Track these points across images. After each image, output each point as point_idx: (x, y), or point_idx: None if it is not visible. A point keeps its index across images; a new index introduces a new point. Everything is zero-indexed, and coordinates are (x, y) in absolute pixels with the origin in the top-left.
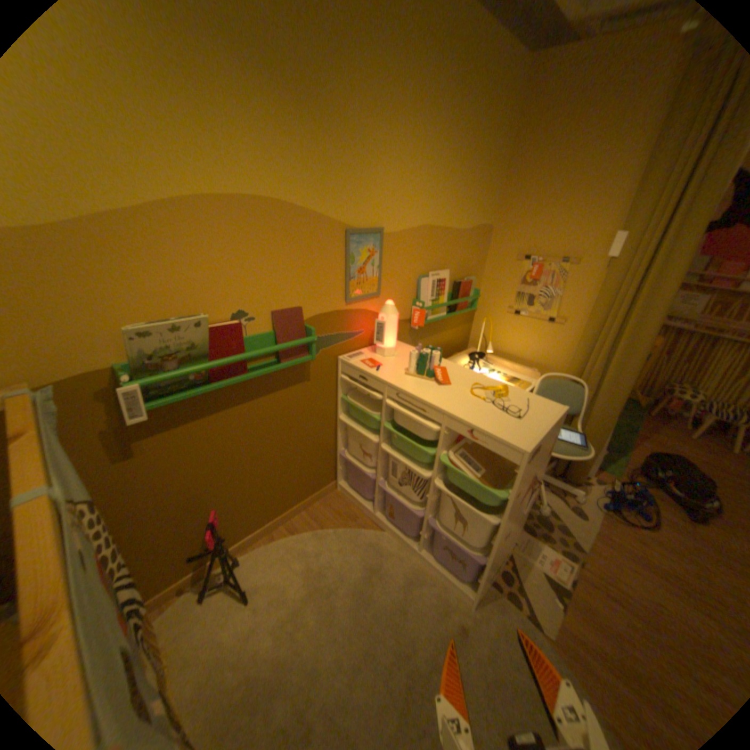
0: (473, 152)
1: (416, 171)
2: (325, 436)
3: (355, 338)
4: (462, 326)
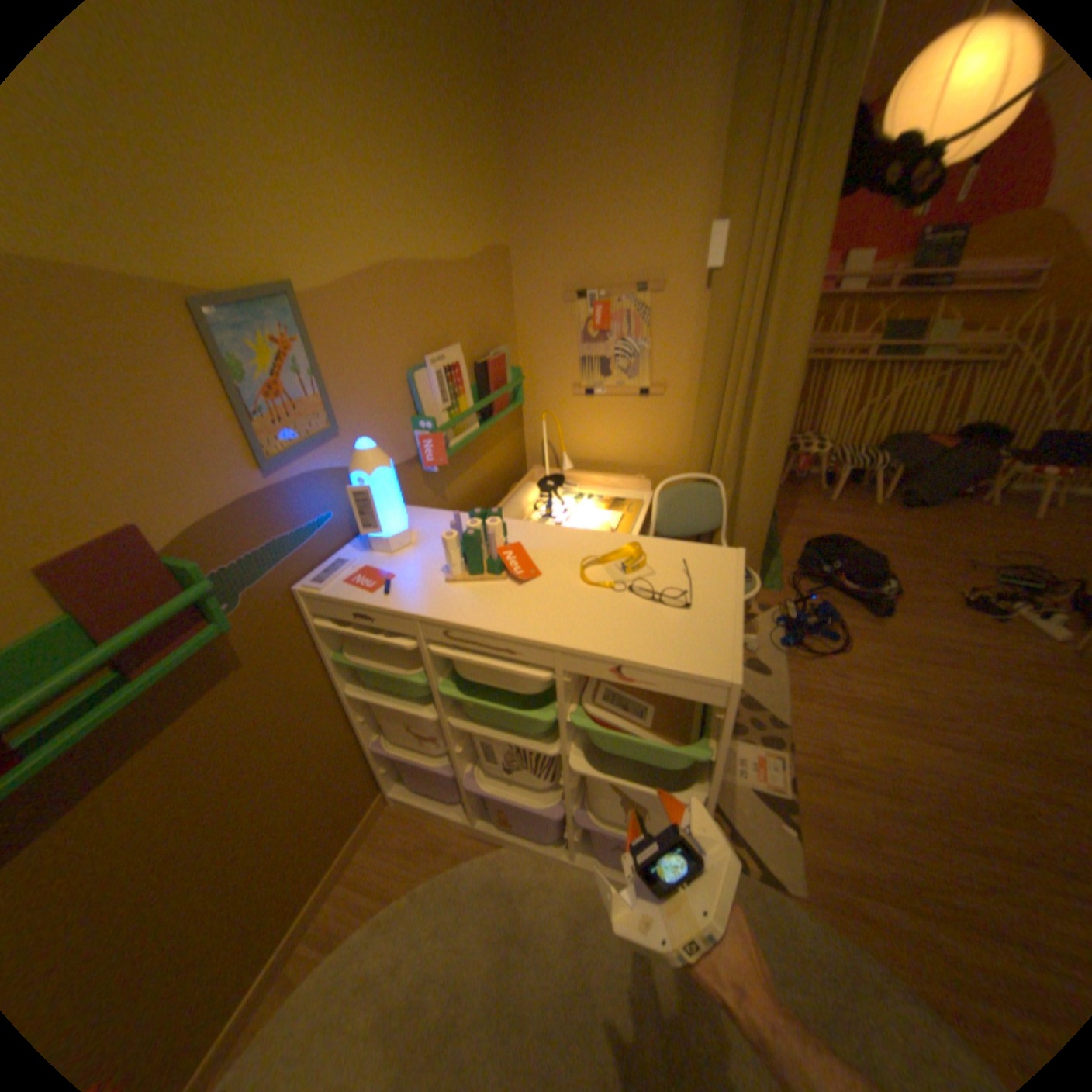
0: (433, 93)
1: (322, 134)
2: (328, 740)
3: (318, 534)
4: (509, 436)
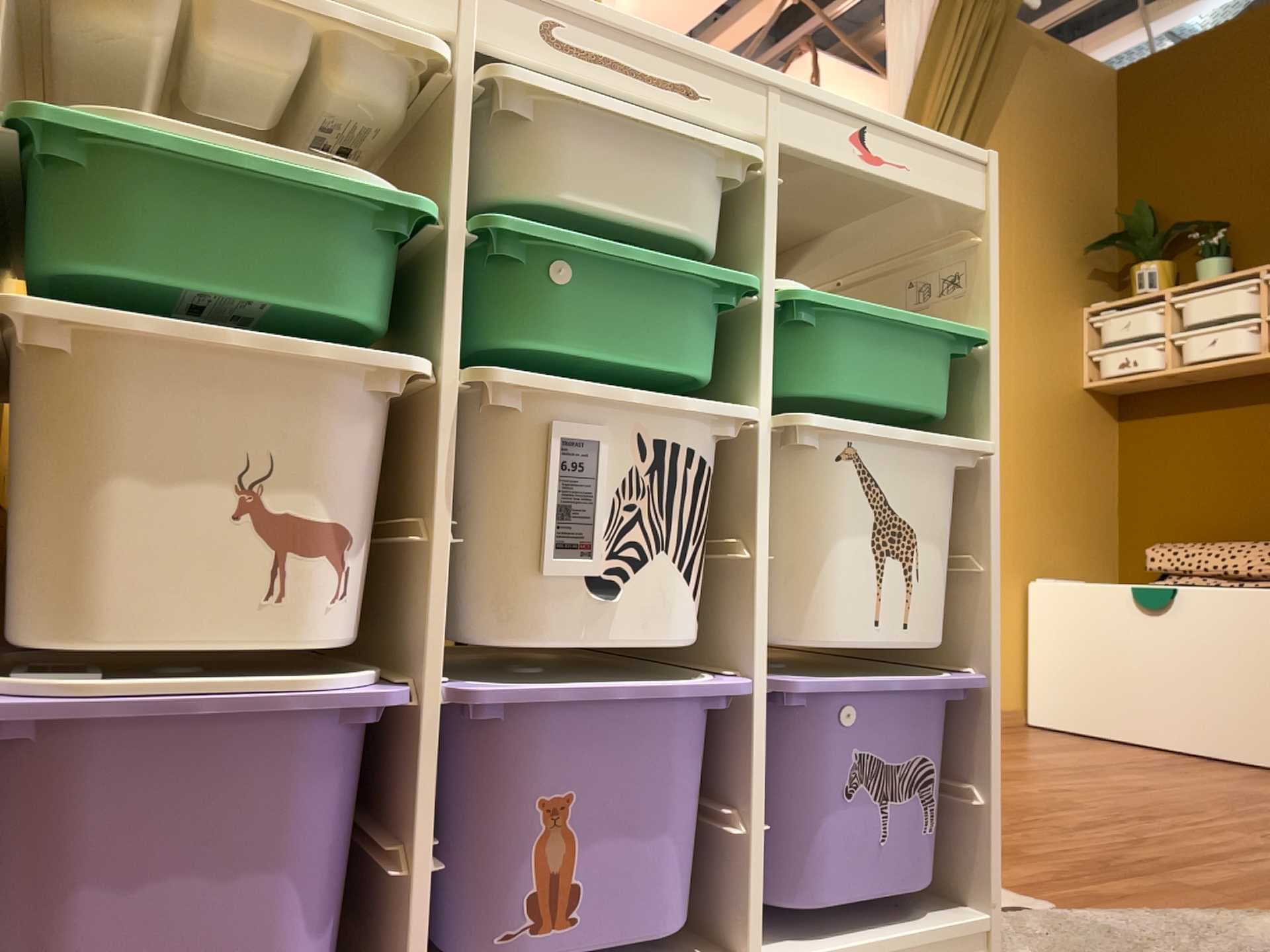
0: None
1: None
2: None
3: None
4: None
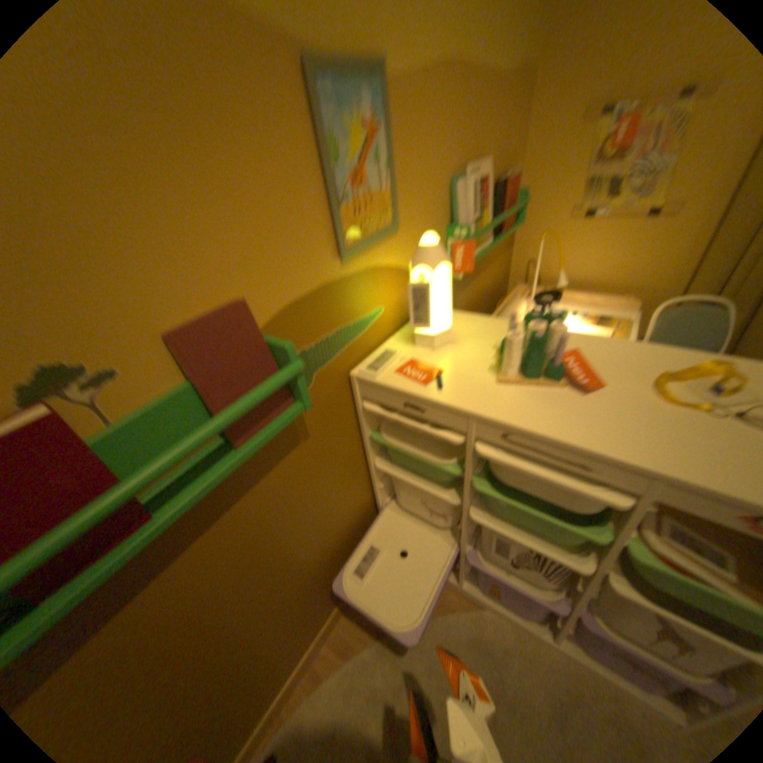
0: None
1: None
2: (356, 497)
3: (372, 324)
4: (503, 253)
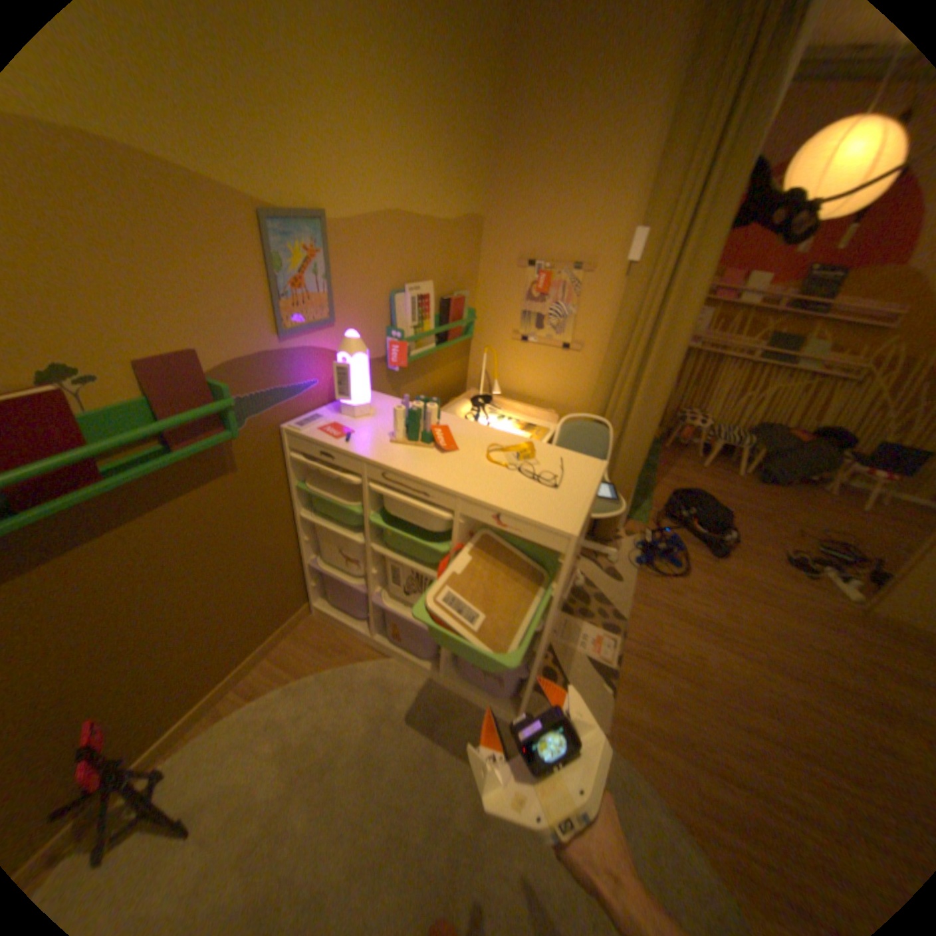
0: (450, 98)
1: (367, 116)
2: (281, 548)
3: (306, 394)
4: (457, 361)
